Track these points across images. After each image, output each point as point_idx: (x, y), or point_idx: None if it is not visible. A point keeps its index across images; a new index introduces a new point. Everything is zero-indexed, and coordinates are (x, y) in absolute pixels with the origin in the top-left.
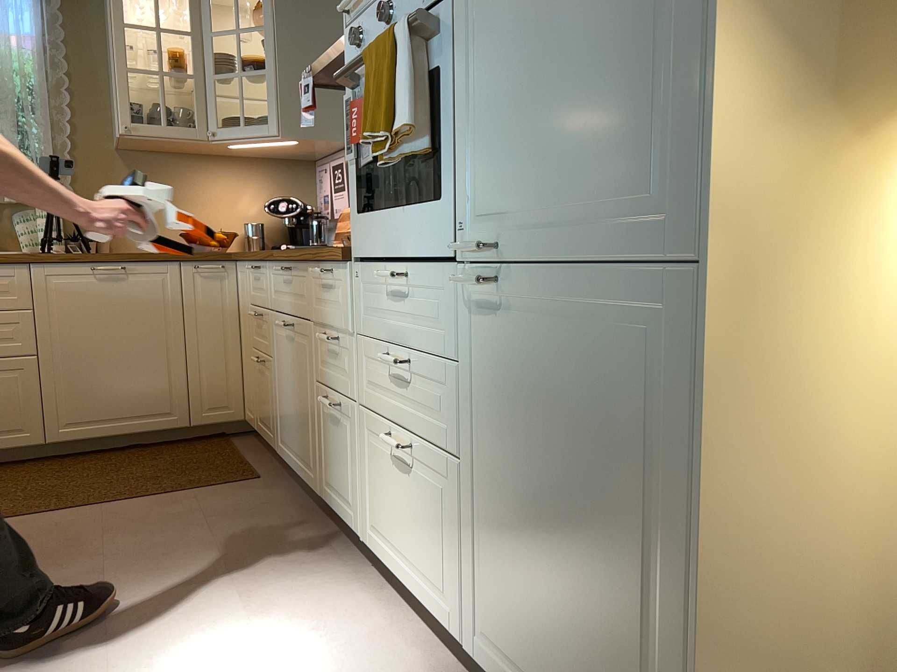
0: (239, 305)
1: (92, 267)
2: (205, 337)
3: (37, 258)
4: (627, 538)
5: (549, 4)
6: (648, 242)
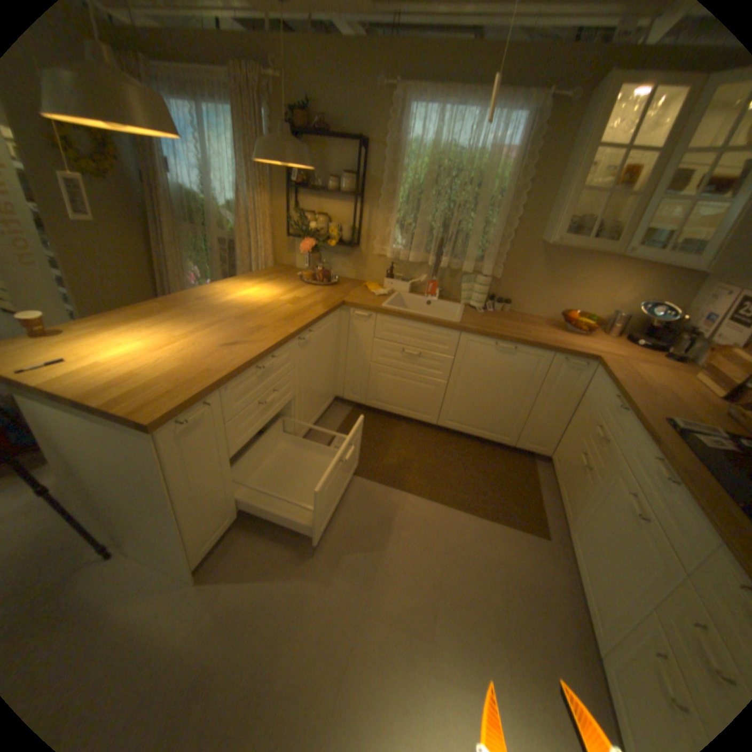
0: (586, 394)
1: (496, 342)
2: (550, 404)
3: (467, 329)
4: None
5: None
6: None
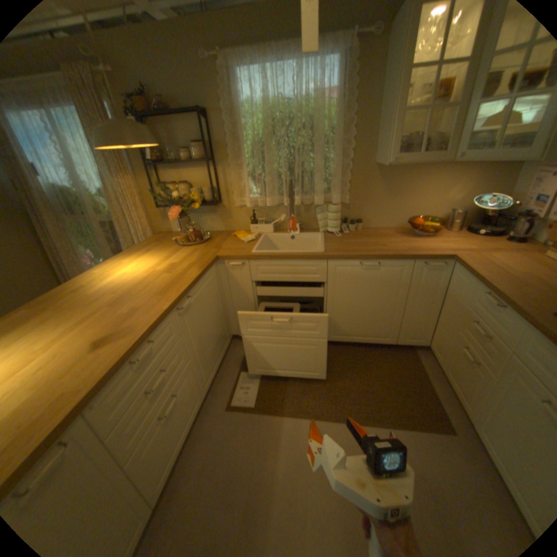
0: (449, 289)
1: (361, 262)
2: (419, 303)
3: (332, 256)
4: None
5: None
6: None
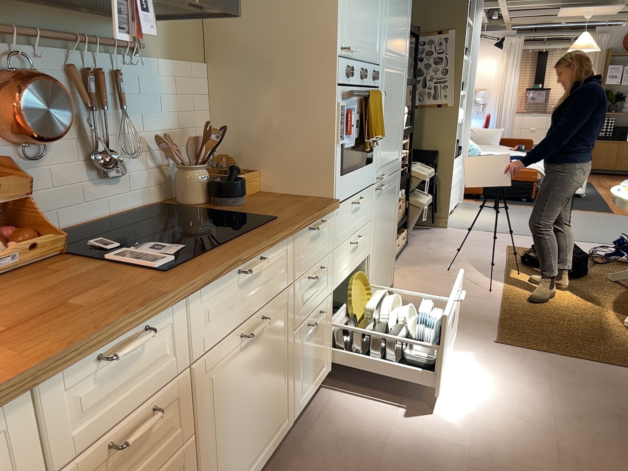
0: None
1: None
2: None
3: None
4: (392, 228)
5: (392, 109)
6: (397, 166)
